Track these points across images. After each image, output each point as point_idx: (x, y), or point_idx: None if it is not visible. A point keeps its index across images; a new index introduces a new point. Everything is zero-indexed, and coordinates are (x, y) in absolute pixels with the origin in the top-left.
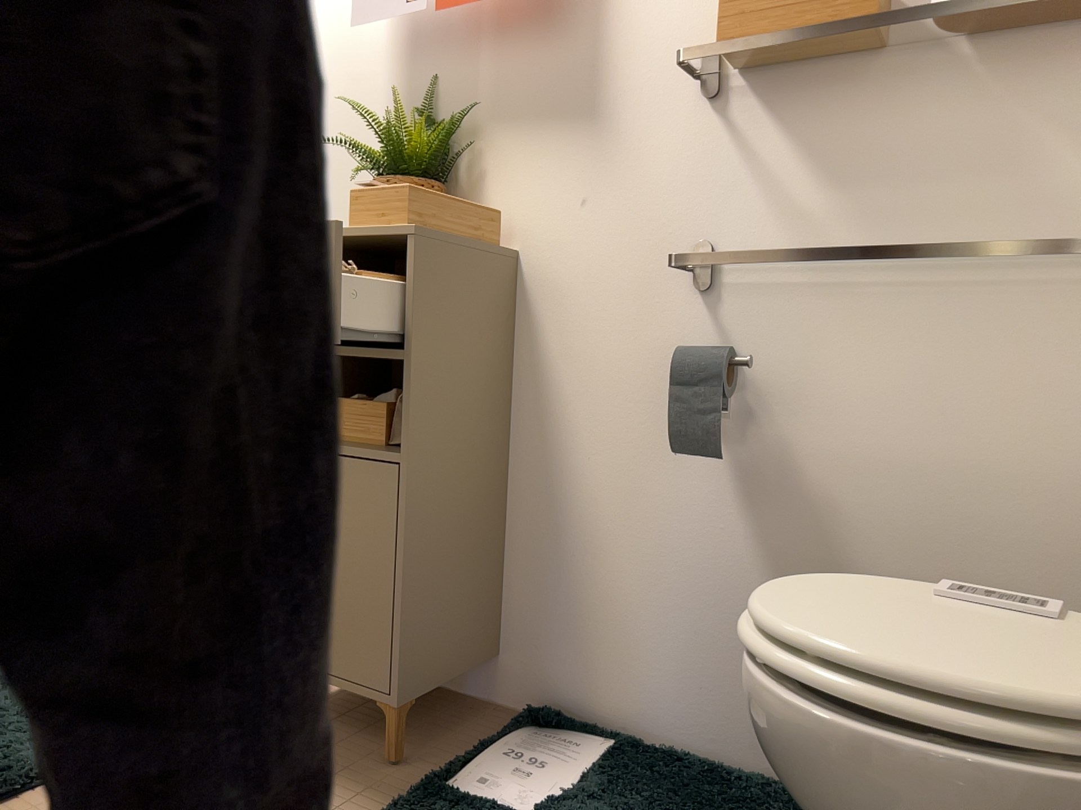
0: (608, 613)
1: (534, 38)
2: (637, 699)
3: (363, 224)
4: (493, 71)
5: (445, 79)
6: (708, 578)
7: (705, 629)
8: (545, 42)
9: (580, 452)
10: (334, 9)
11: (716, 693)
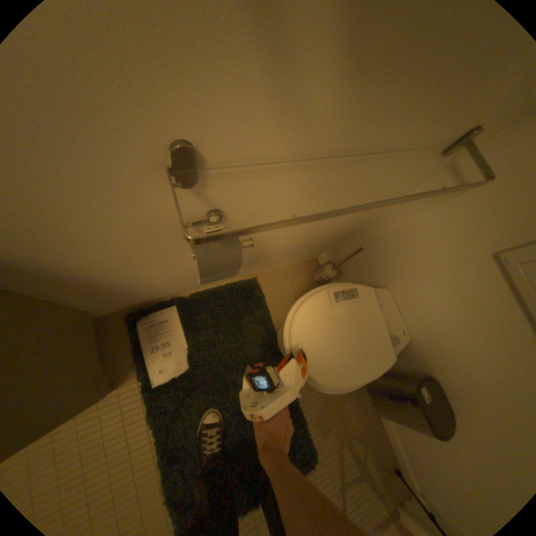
0: (151, 287)
1: None
2: (175, 290)
3: None
4: None
5: None
6: None
7: None
8: None
9: (95, 269)
10: None
11: None
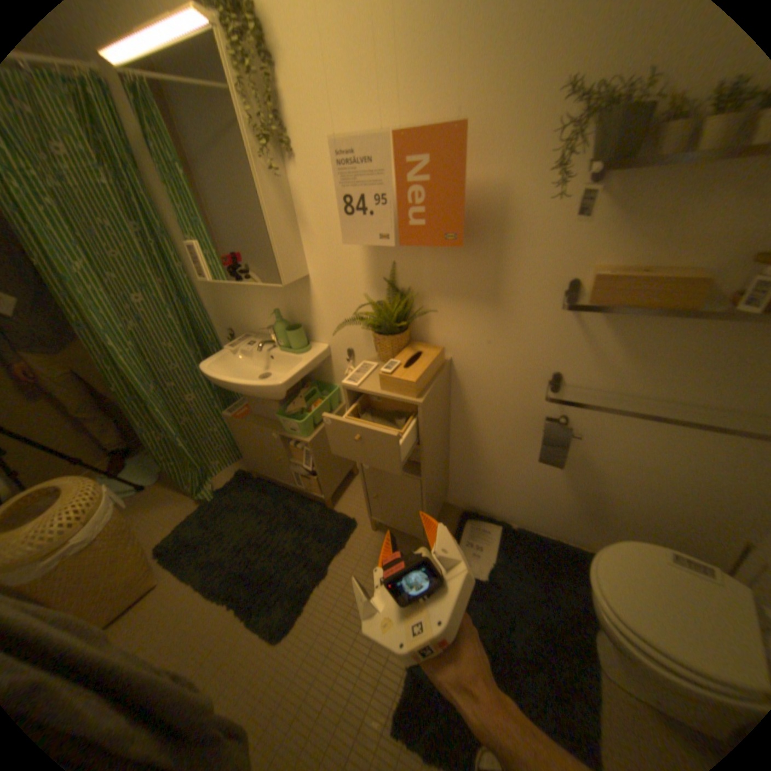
0: (497, 488)
1: (457, 250)
2: (509, 512)
3: (390, 391)
4: (431, 265)
5: (401, 265)
6: (543, 486)
7: (540, 499)
8: (465, 254)
9: (485, 439)
10: (318, 209)
11: (542, 516)
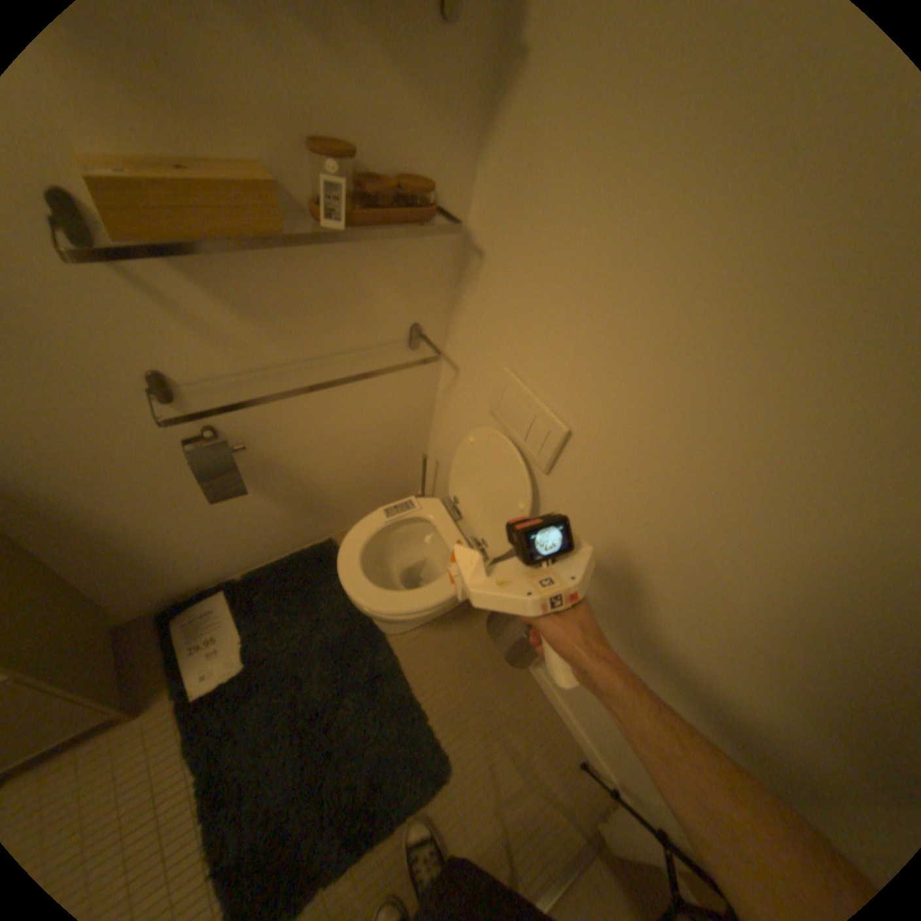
0: (181, 558)
1: None
2: (218, 569)
3: None
4: None
5: None
6: (238, 517)
7: (244, 532)
8: None
9: (106, 515)
10: None
11: (259, 545)
